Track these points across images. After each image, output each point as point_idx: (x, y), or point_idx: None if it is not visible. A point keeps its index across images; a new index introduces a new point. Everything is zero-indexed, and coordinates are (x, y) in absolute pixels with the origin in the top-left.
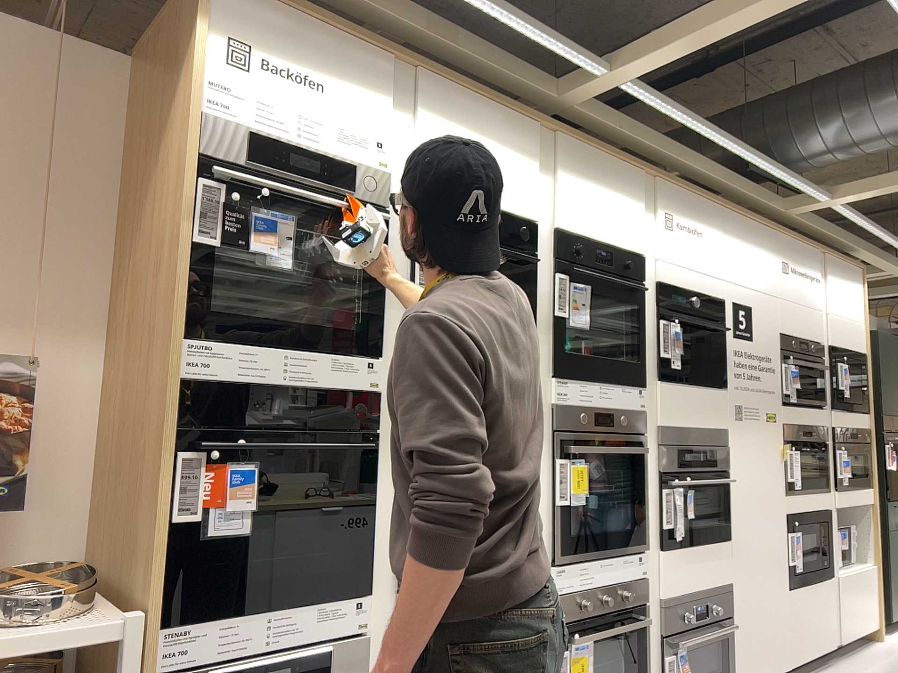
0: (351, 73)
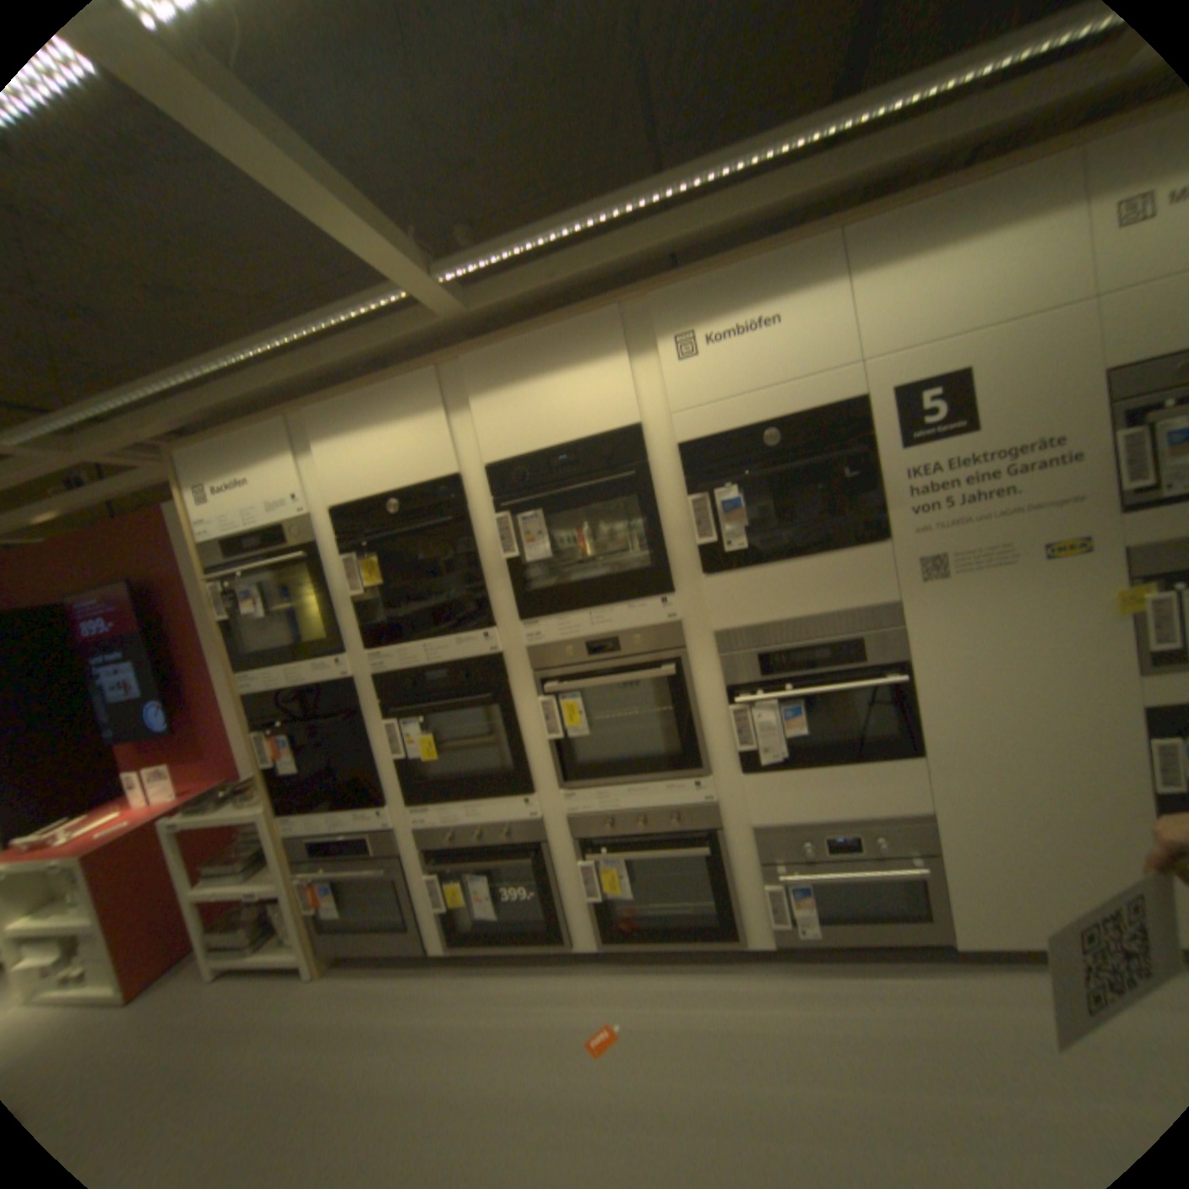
0: (249, 450)
